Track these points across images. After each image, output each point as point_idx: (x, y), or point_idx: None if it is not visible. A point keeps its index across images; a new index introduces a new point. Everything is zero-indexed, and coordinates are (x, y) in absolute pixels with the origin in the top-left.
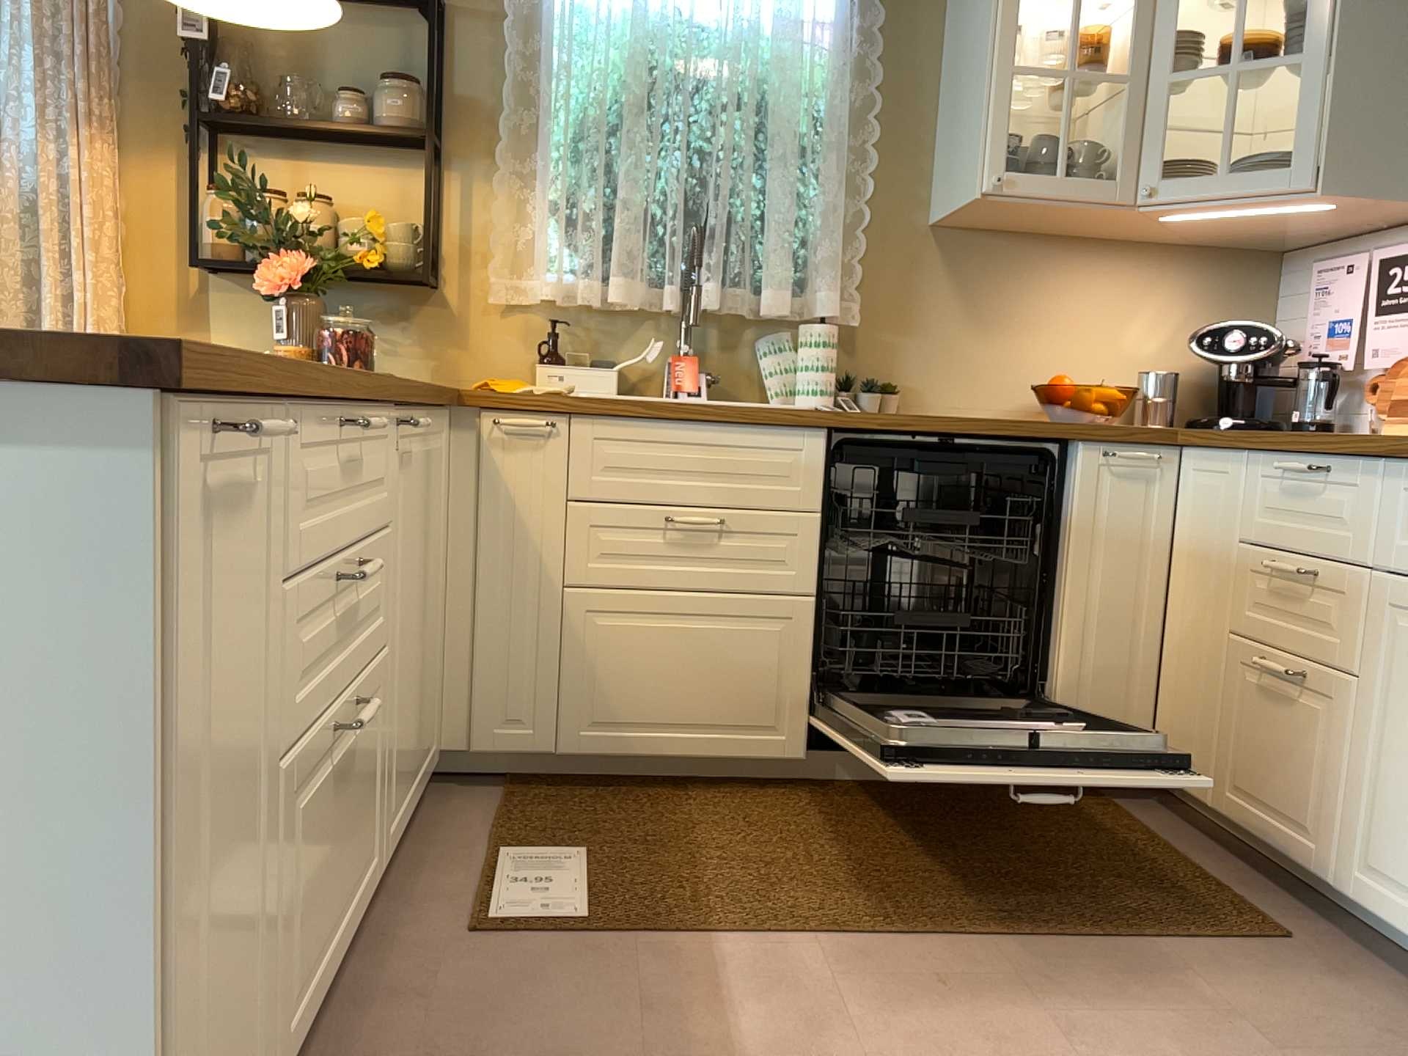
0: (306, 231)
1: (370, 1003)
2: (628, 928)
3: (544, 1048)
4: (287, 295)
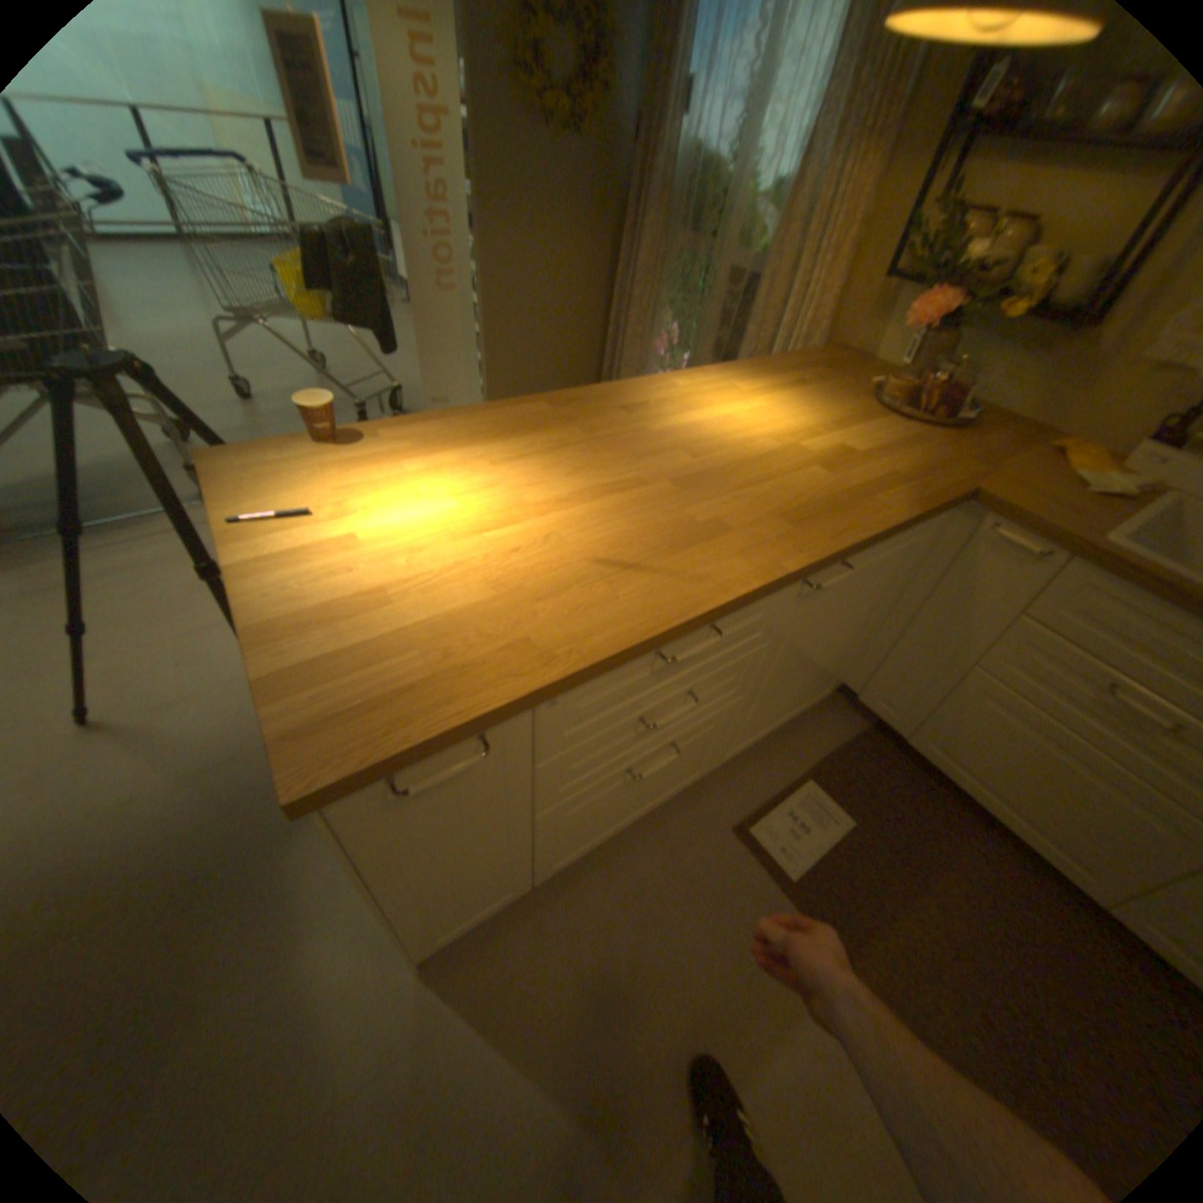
0: (977, 262)
1: (658, 835)
2: (812, 915)
3: (688, 950)
4: (931, 322)
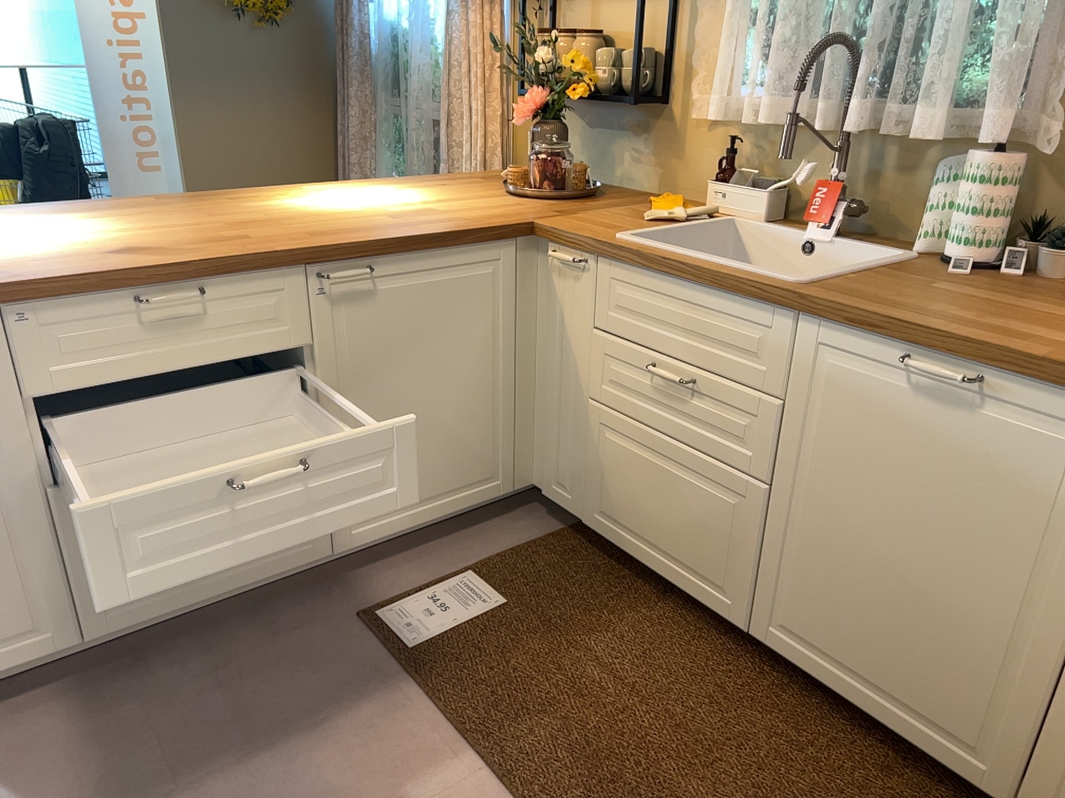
0: (551, 69)
1: (265, 621)
2: (417, 671)
3: (257, 704)
4: (539, 122)
